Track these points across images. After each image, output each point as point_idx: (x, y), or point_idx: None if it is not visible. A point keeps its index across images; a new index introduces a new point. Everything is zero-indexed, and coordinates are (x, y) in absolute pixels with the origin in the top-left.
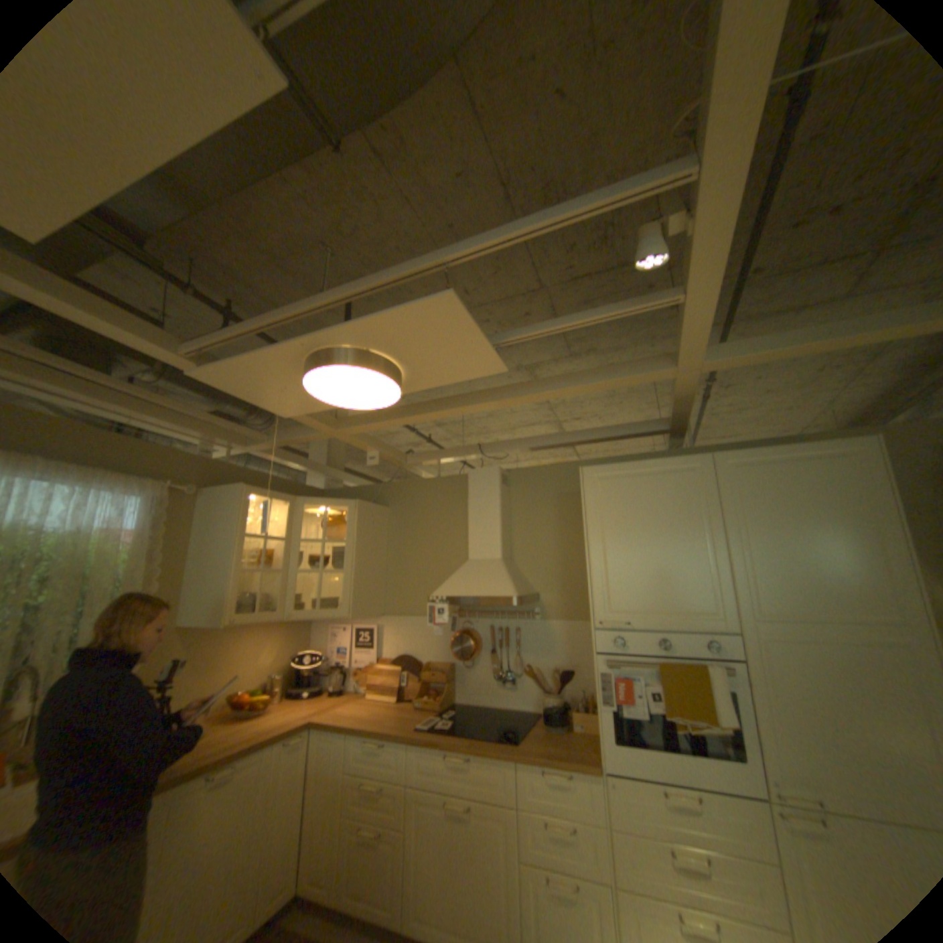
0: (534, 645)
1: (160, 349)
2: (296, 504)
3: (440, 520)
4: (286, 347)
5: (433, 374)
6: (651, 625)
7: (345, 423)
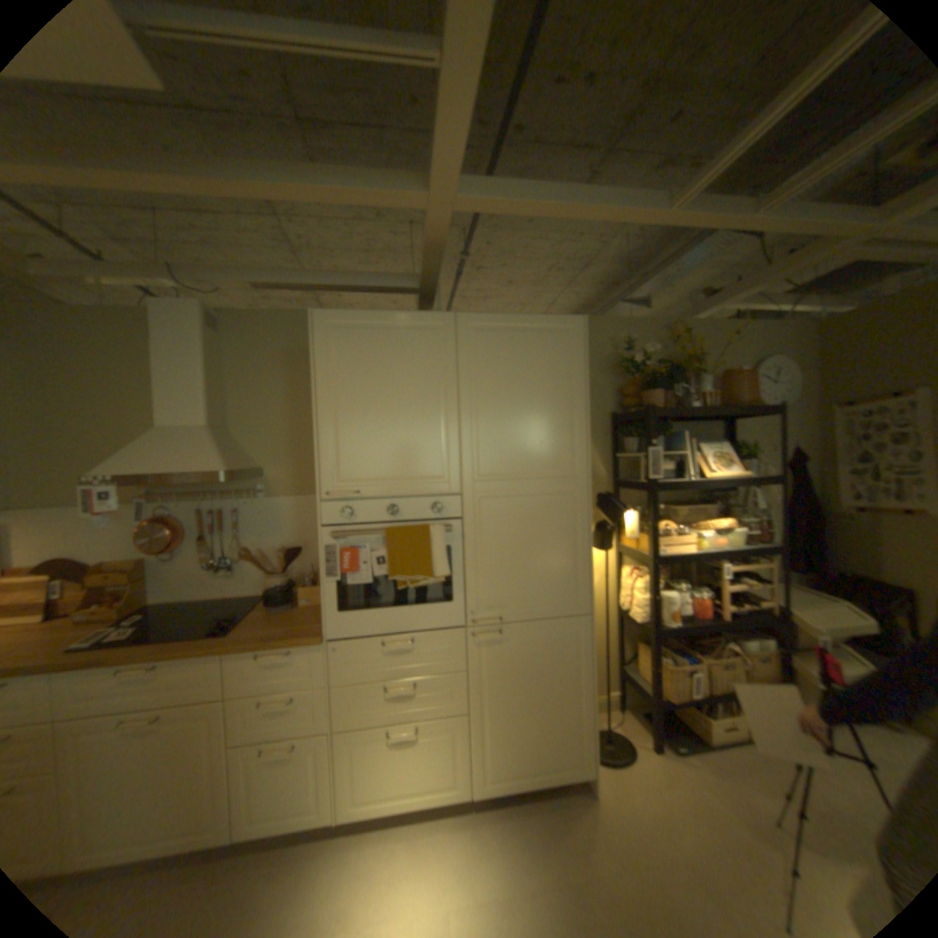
0: (257, 525)
1: None
2: None
3: (110, 370)
4: None
5: None
6: (382, 491)
7: None
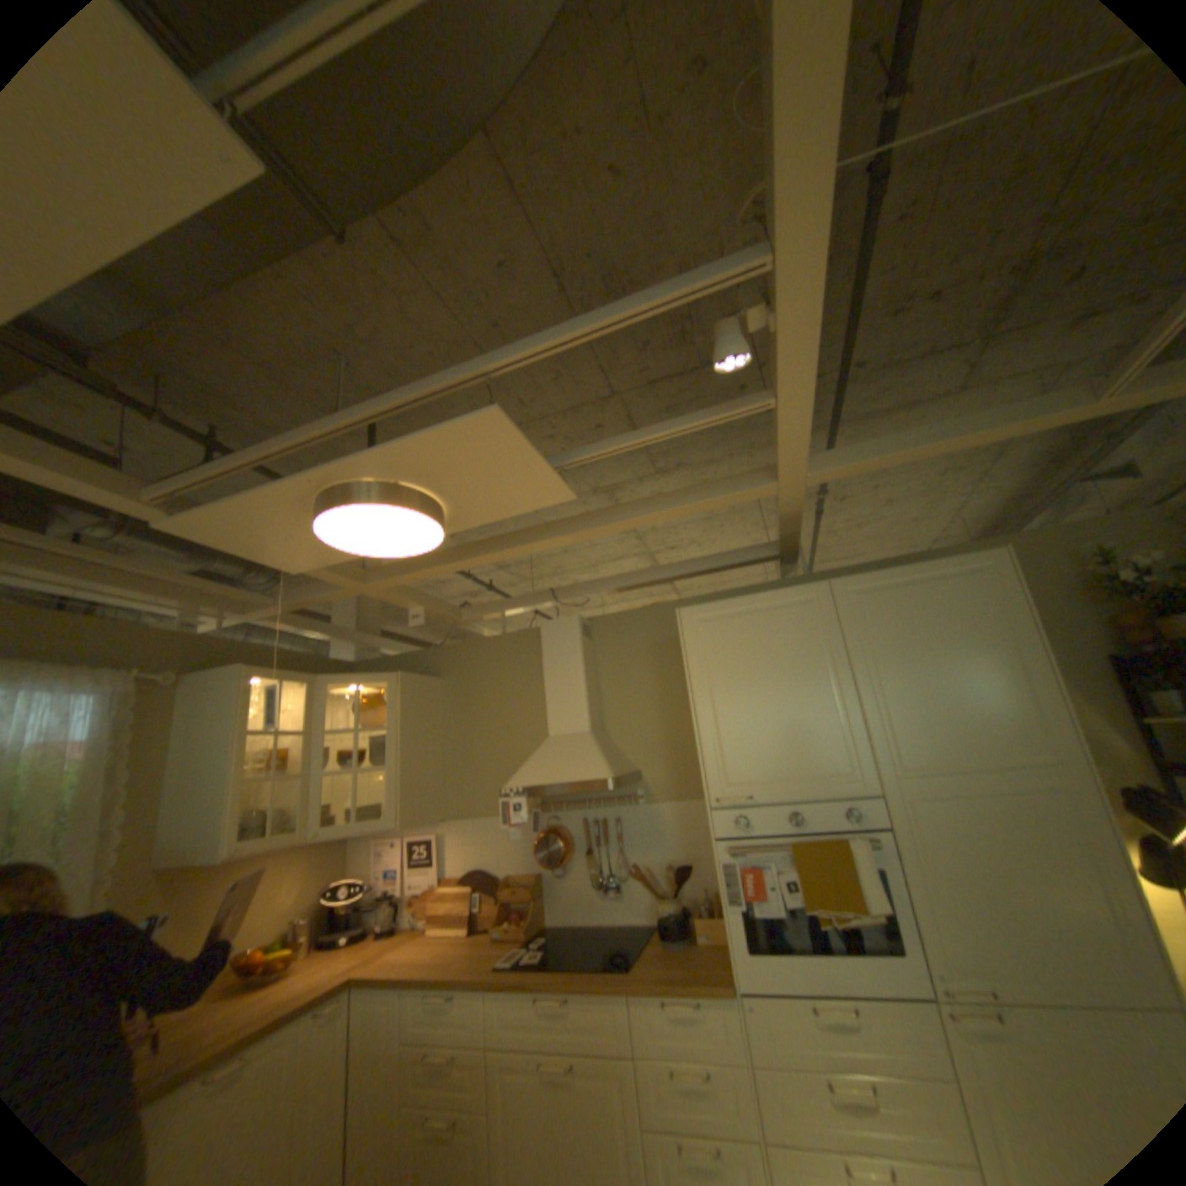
0: (639, 838)
1: (114, 496)
2: (317, 684)
3: (509, 688)
4: (287, 484)
5: (483, 507)
6: (777, 796)
7: (376, 574)
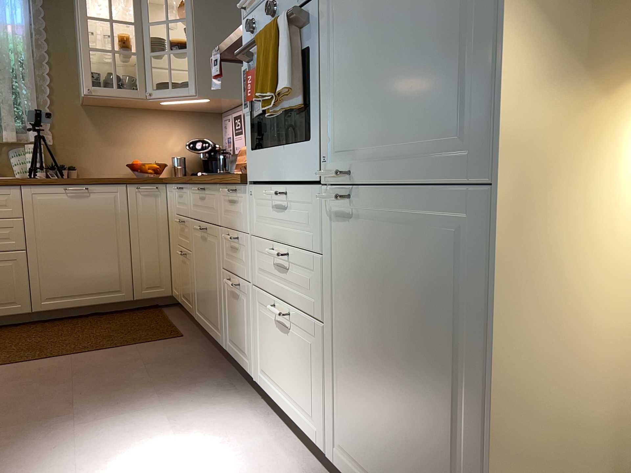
0: None
1: None
2: None
3: None
4: None
5: None
6: None
7: None
